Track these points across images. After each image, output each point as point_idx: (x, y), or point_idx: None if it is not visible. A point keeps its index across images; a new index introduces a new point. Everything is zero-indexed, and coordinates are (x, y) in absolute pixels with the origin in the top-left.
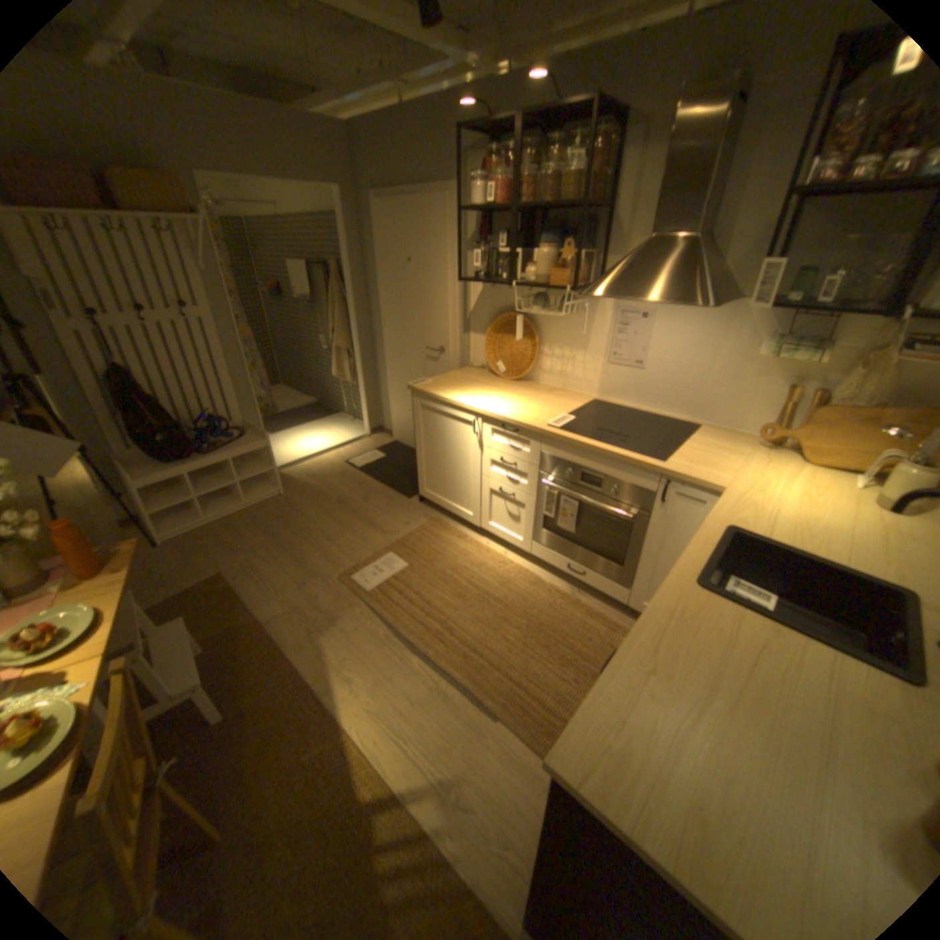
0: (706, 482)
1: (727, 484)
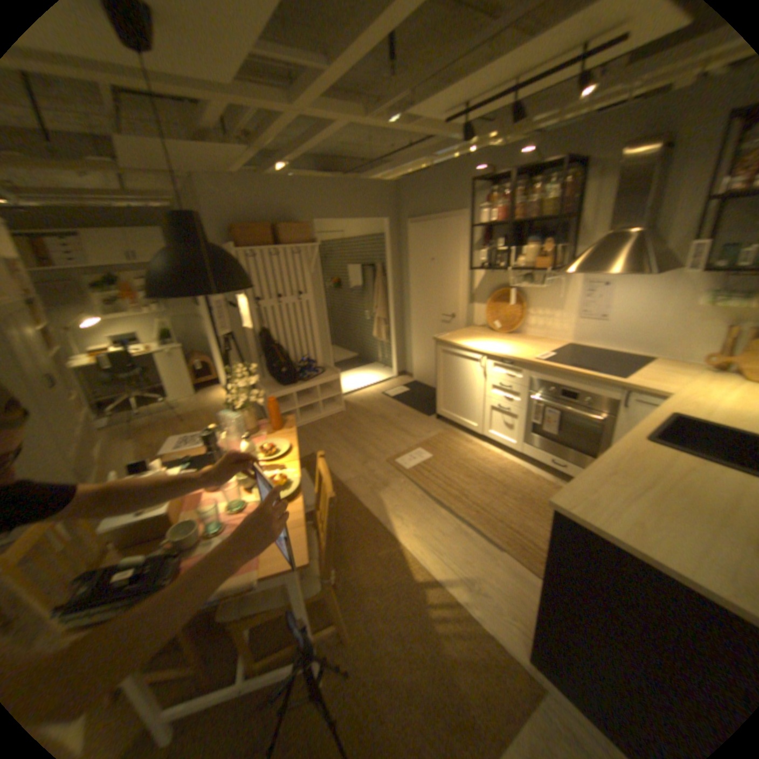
0: (659, 390)
1: (676, 392)
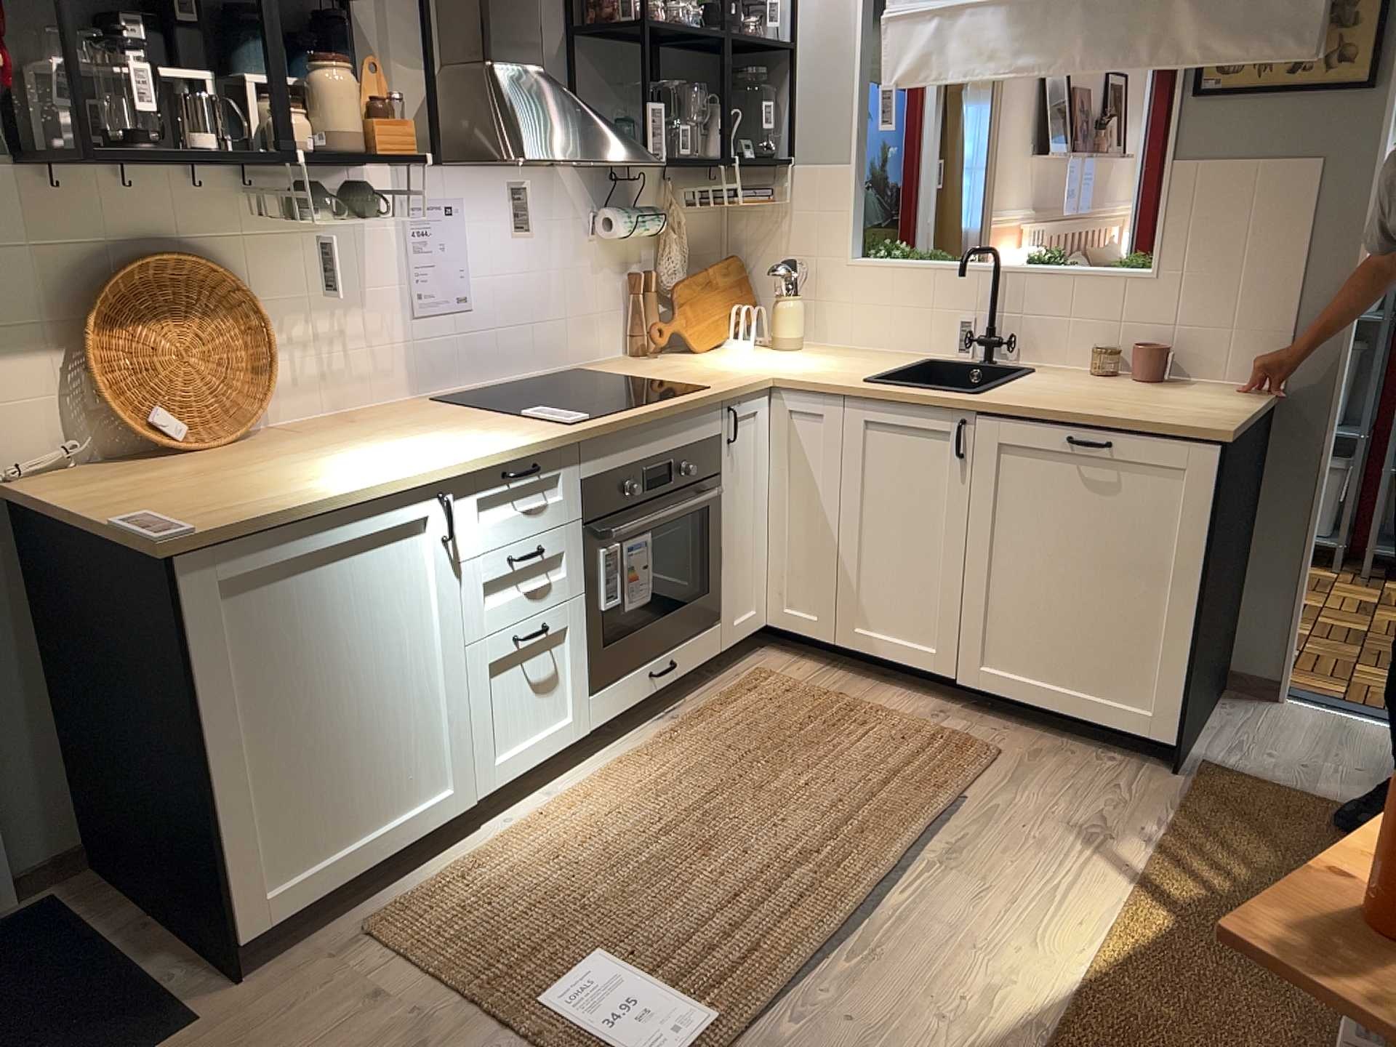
0: (759, 379)
1: (764, 374)
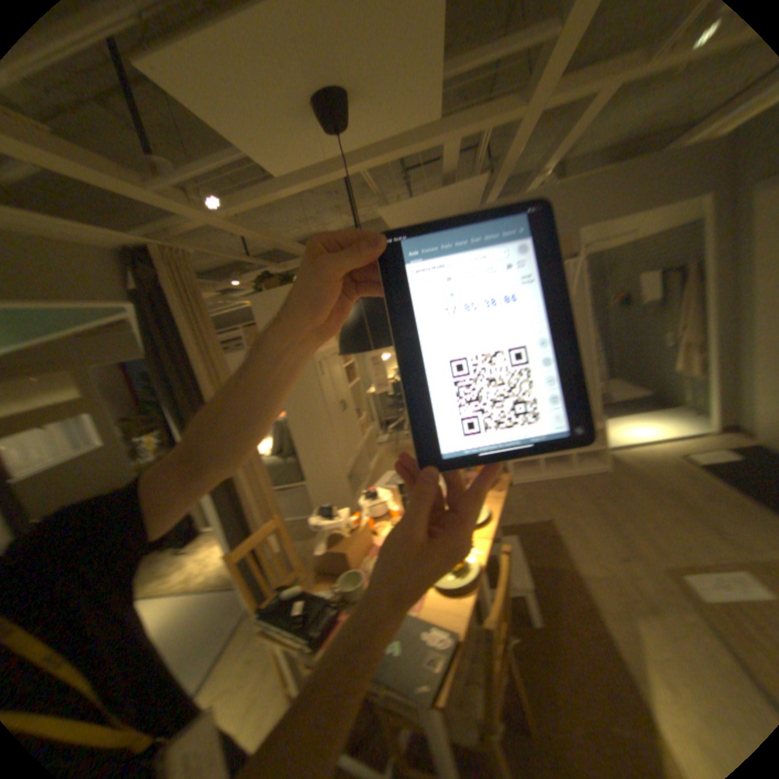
0: None
1: None
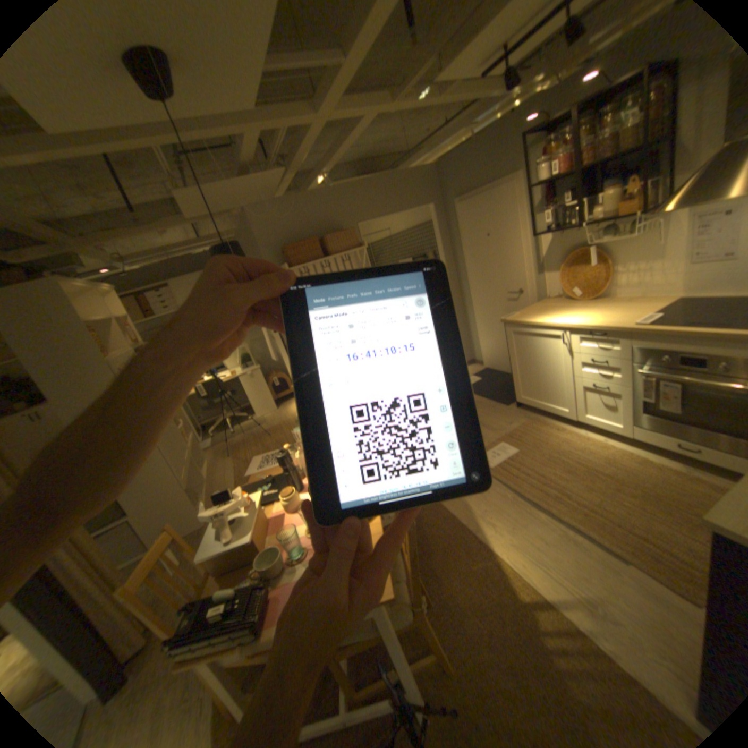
0: None
1: None
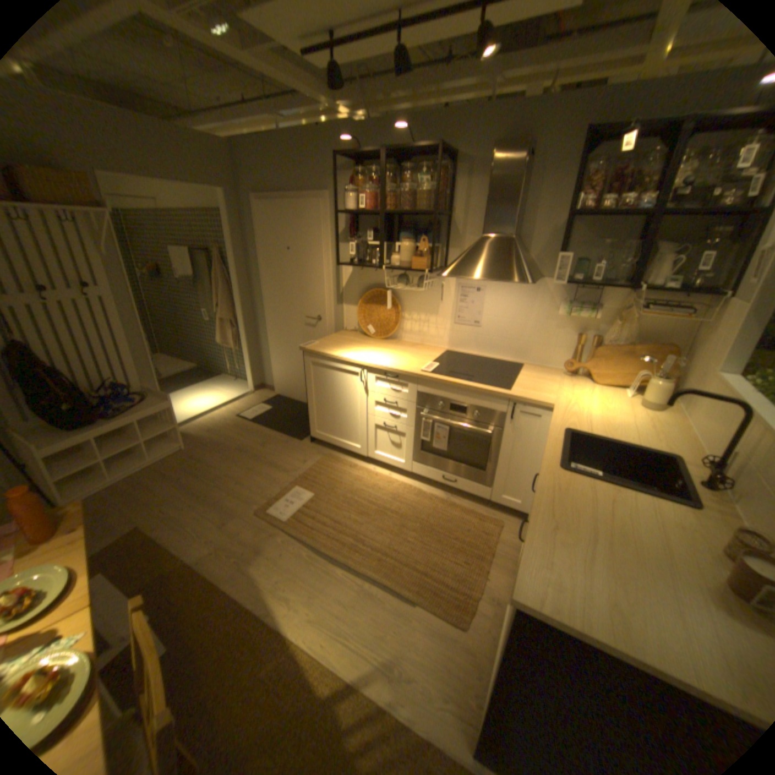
0: (541, 401)
1: (554, 402)
